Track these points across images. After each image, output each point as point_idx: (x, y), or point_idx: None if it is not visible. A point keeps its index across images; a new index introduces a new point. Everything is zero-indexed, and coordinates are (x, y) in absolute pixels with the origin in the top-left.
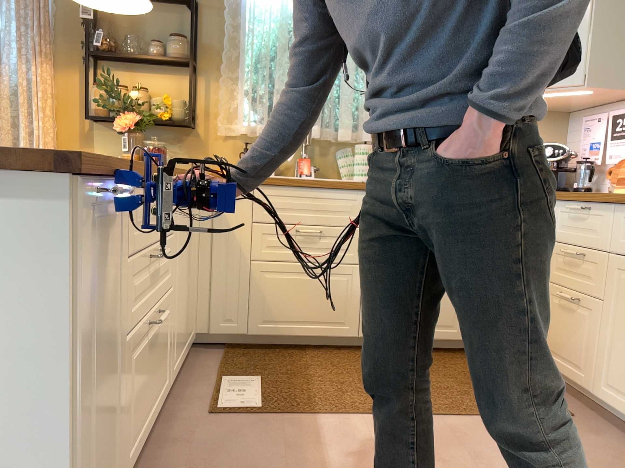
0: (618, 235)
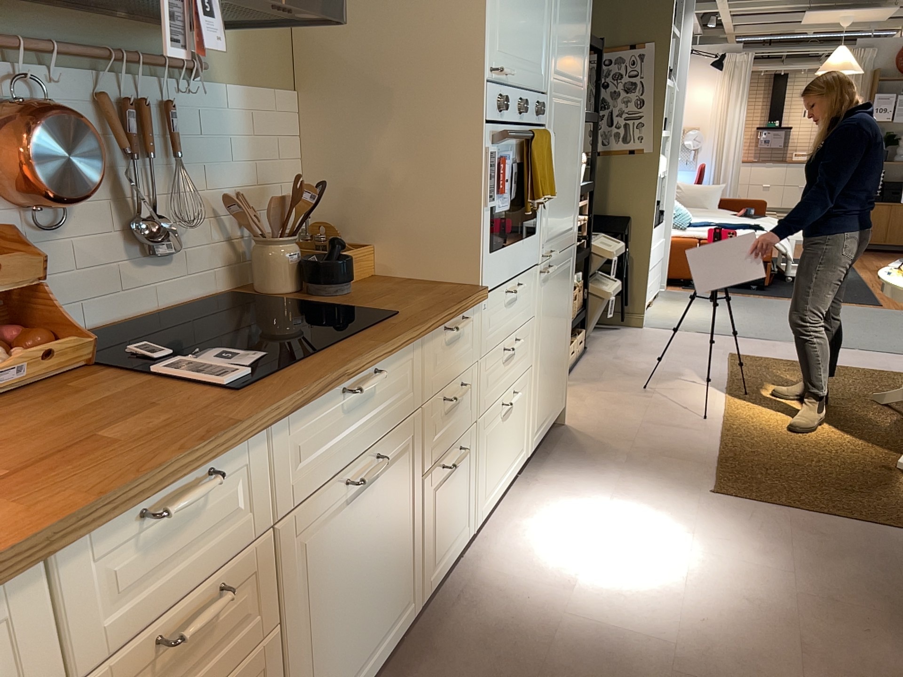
0: (285, 475)
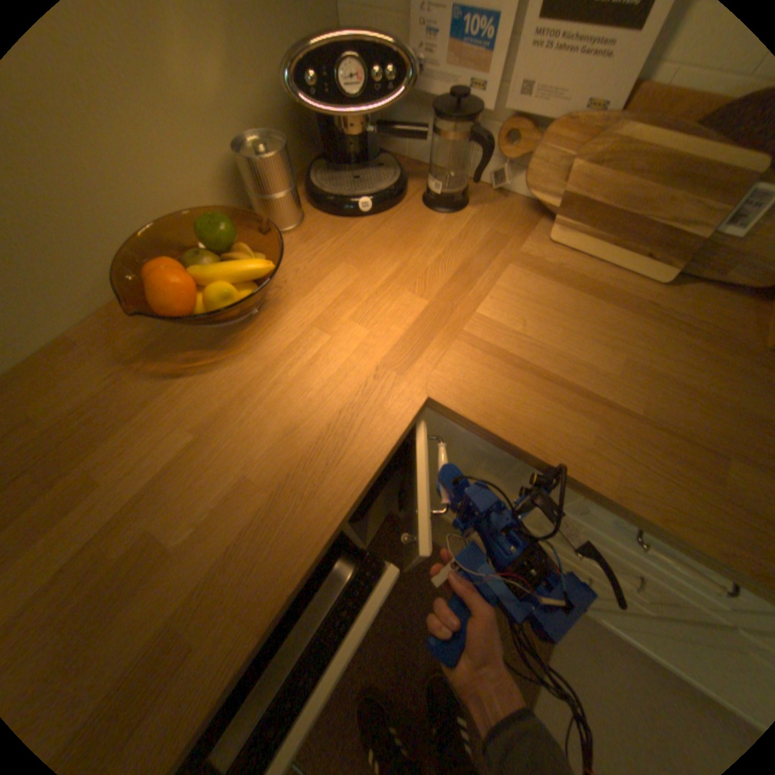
0: None
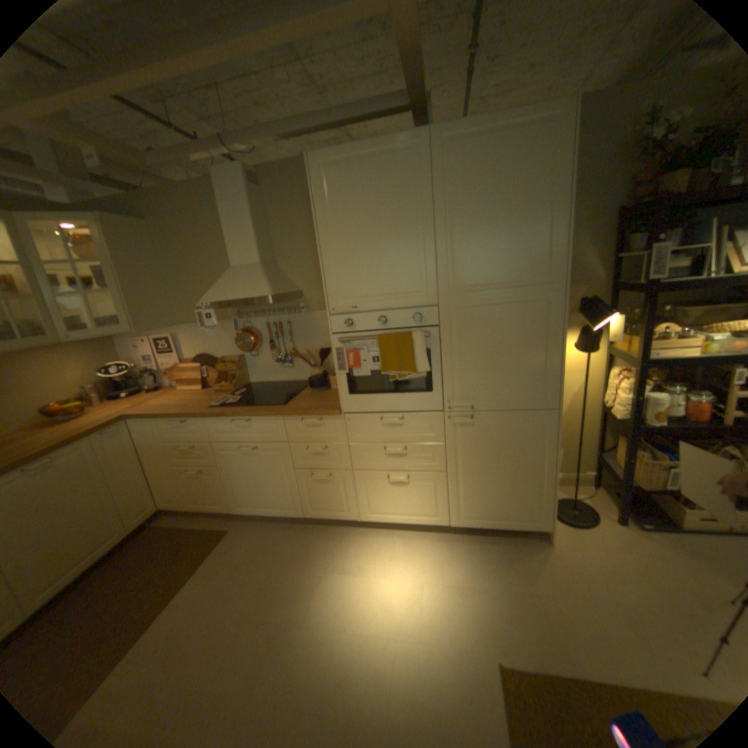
0: (210, 433)
